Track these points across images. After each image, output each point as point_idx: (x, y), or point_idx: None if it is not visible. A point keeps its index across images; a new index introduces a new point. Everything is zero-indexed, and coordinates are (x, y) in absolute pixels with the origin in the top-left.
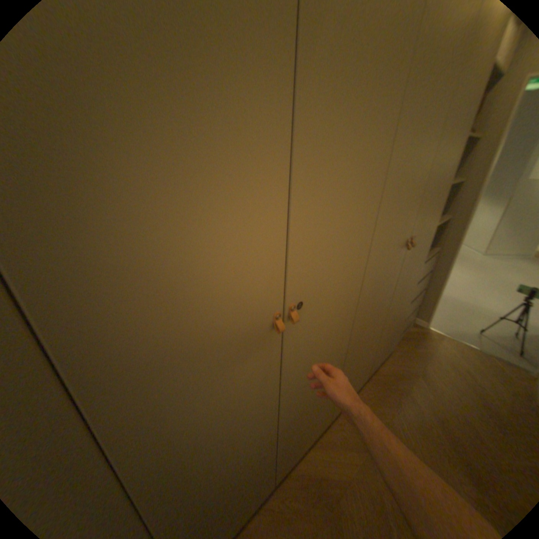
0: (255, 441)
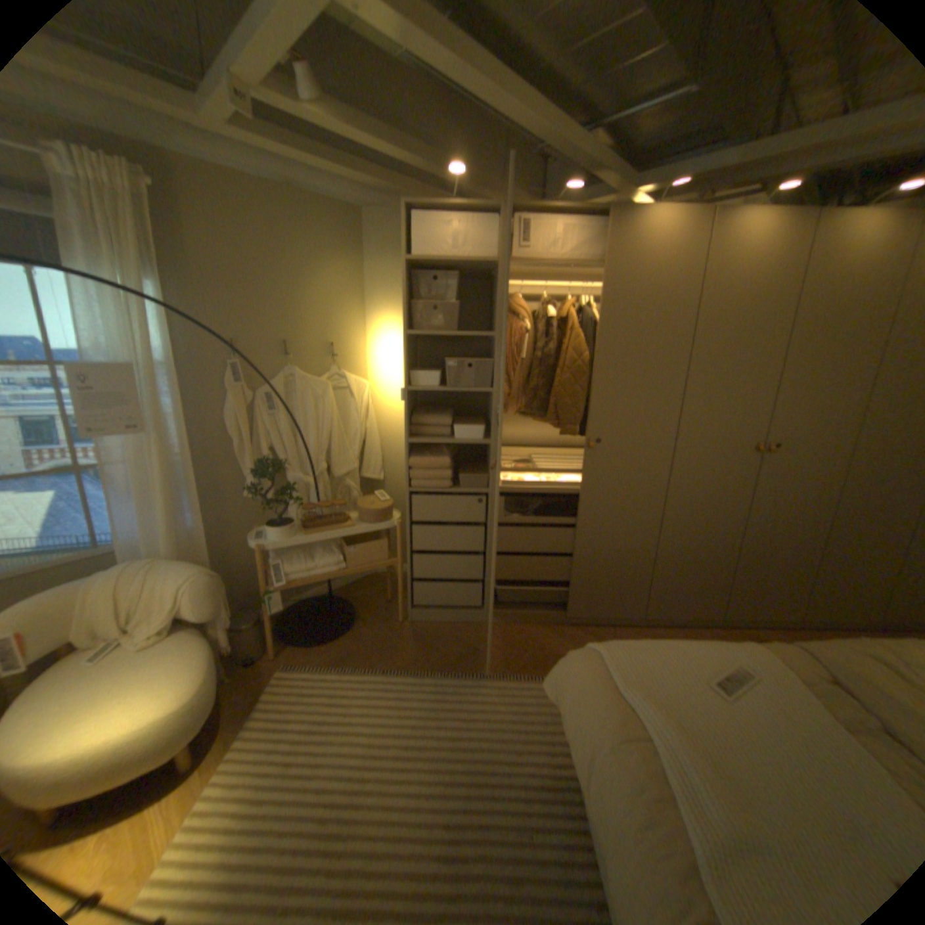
0: (722, 532)
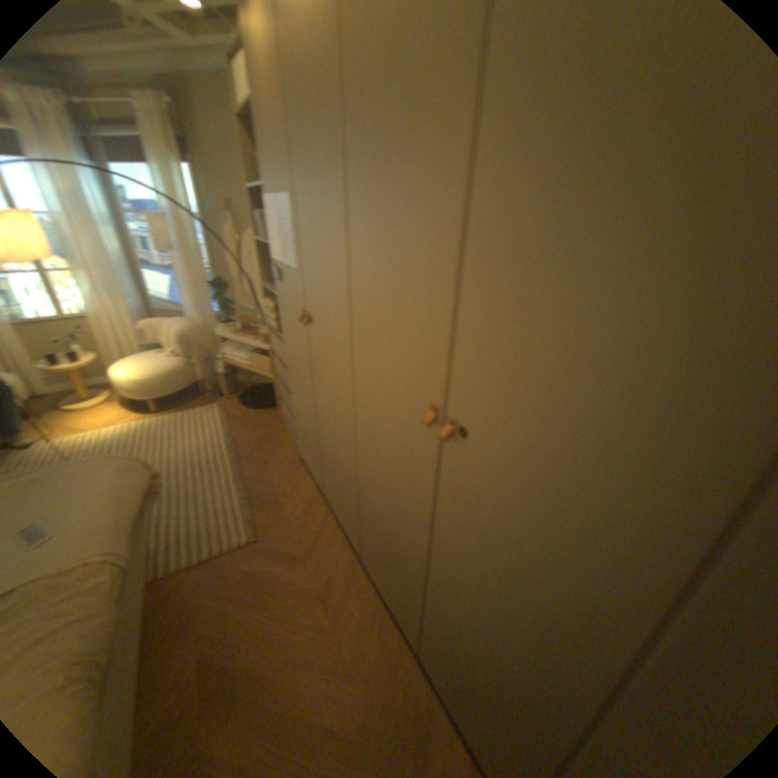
0: (402, 529)
